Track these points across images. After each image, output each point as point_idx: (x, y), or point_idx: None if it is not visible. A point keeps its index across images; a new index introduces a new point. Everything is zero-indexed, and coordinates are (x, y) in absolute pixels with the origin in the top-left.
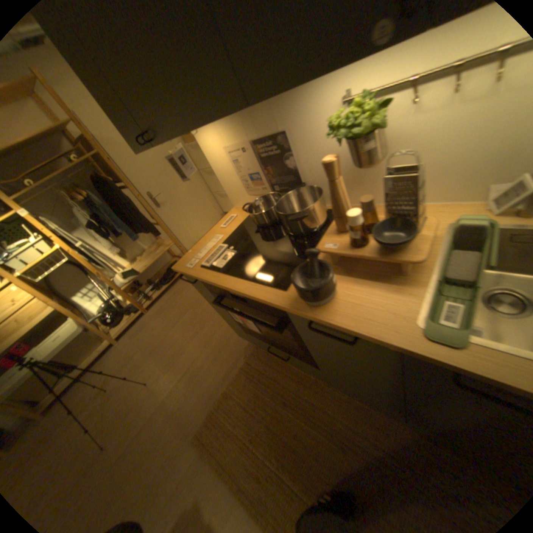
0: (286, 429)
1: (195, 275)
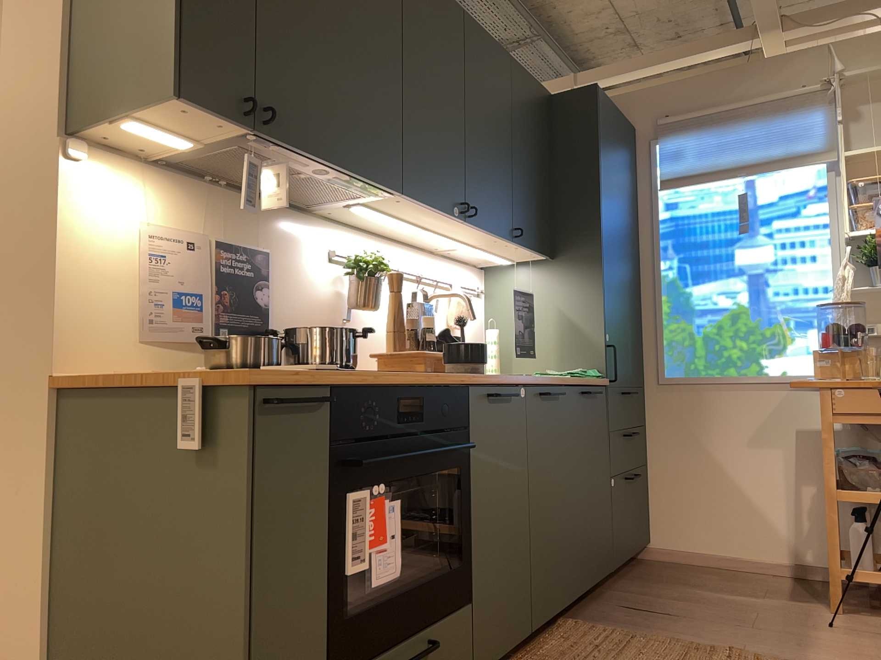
0: None
1: (325, 380)
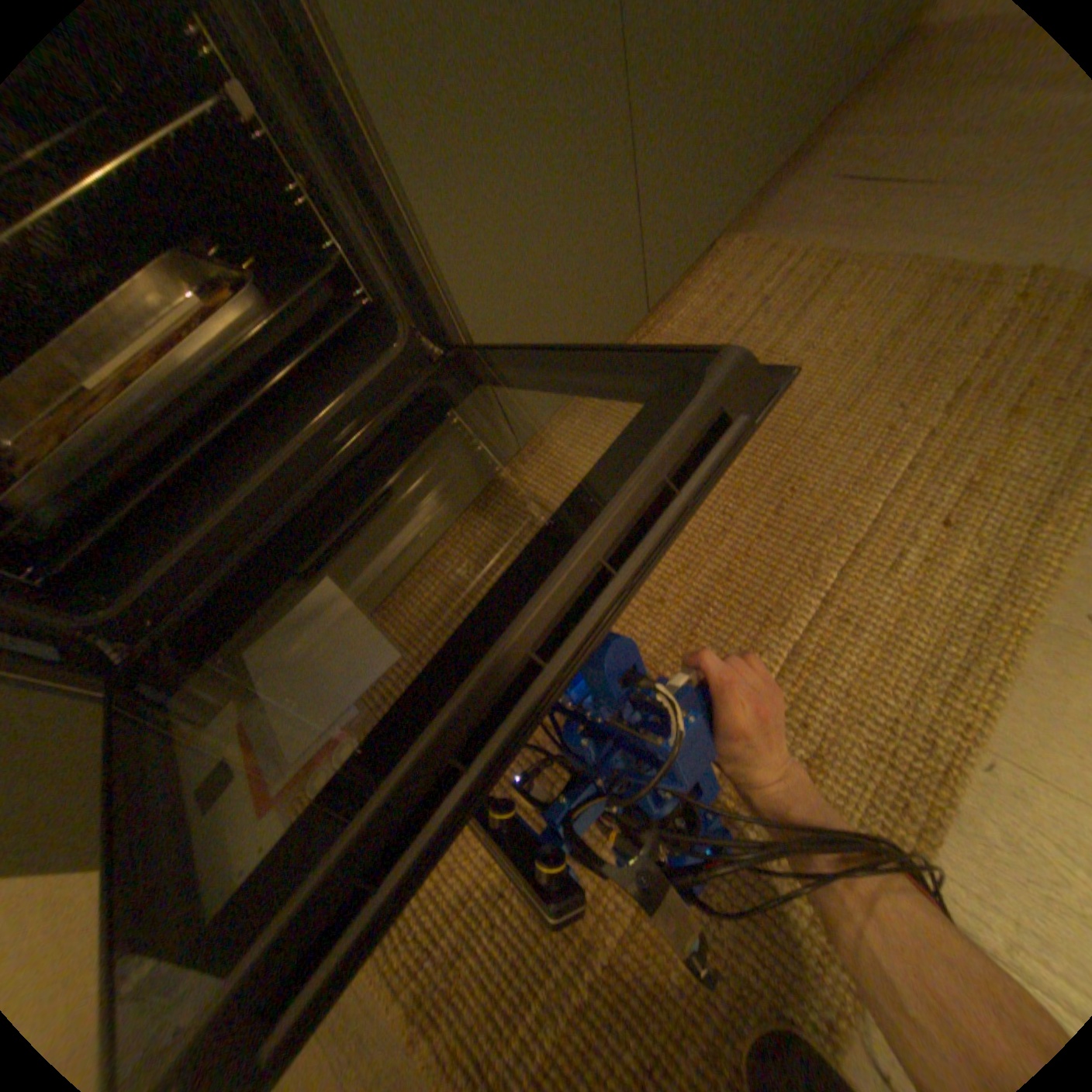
0: (622, 632)
1: None
